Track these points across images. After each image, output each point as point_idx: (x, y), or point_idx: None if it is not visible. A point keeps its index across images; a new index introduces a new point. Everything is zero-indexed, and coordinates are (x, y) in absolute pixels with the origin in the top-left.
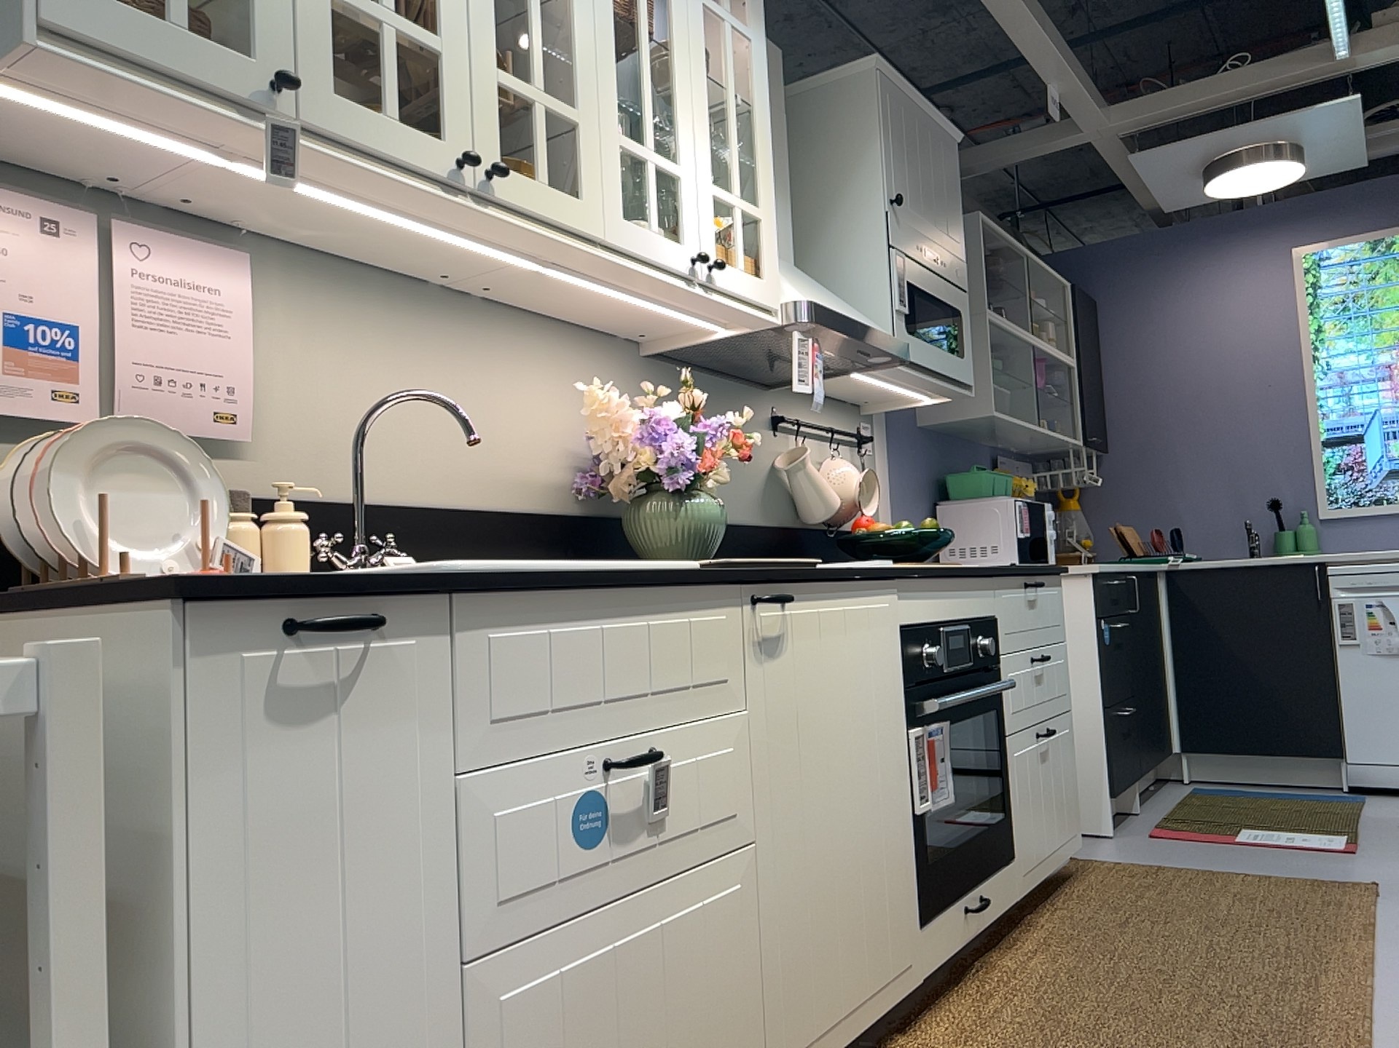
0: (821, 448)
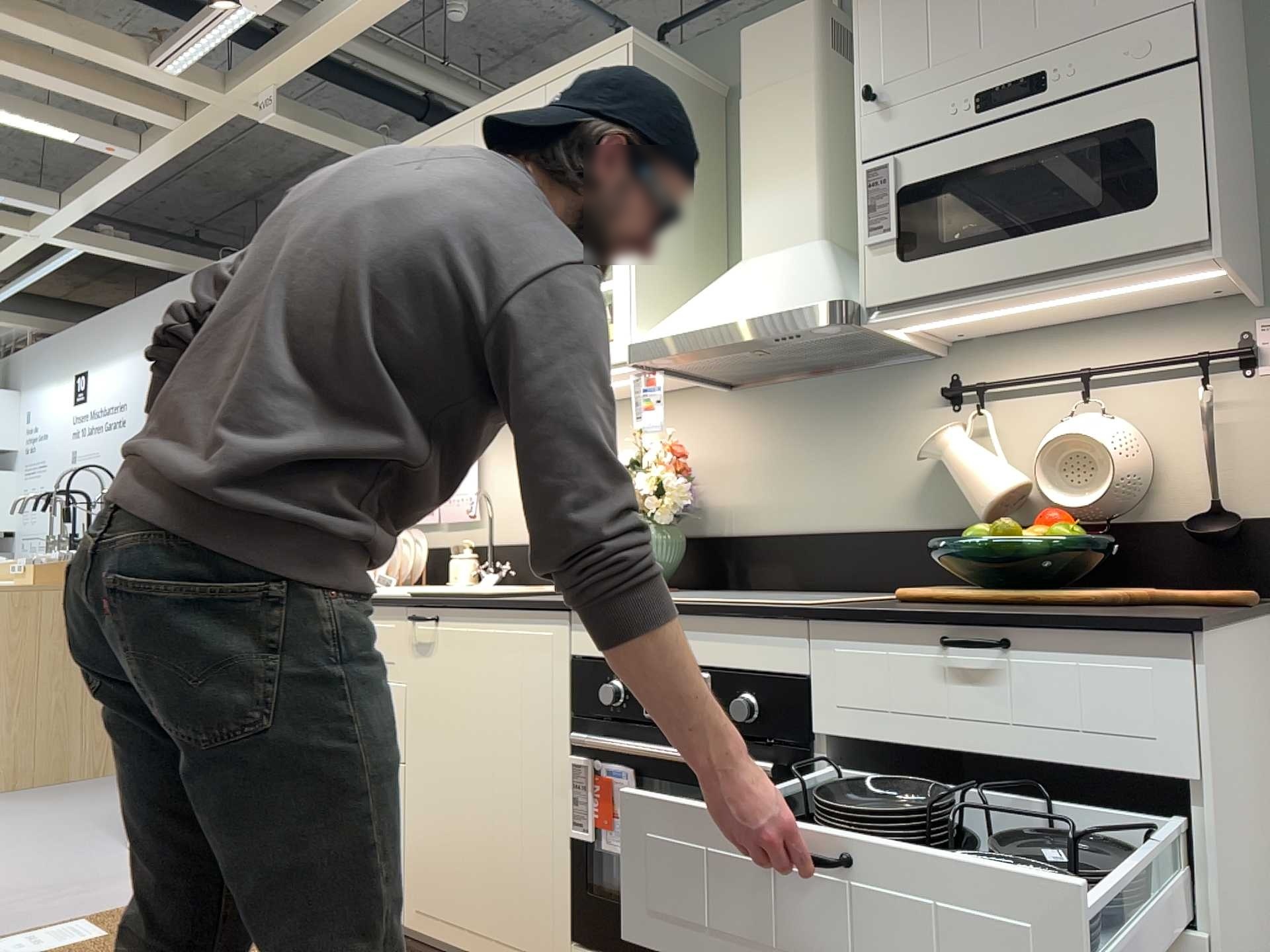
0: (1074, 403)
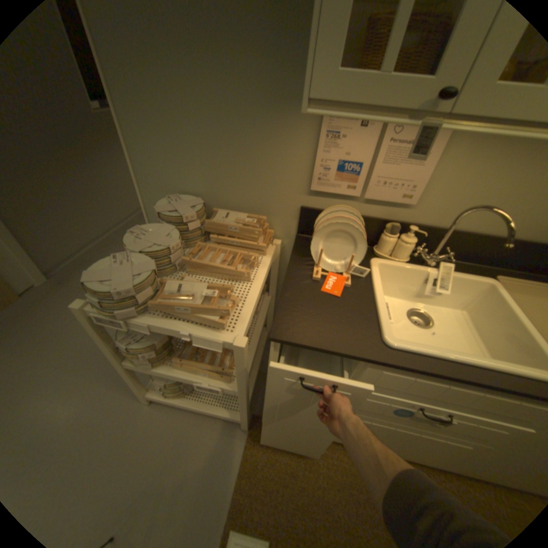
0: None
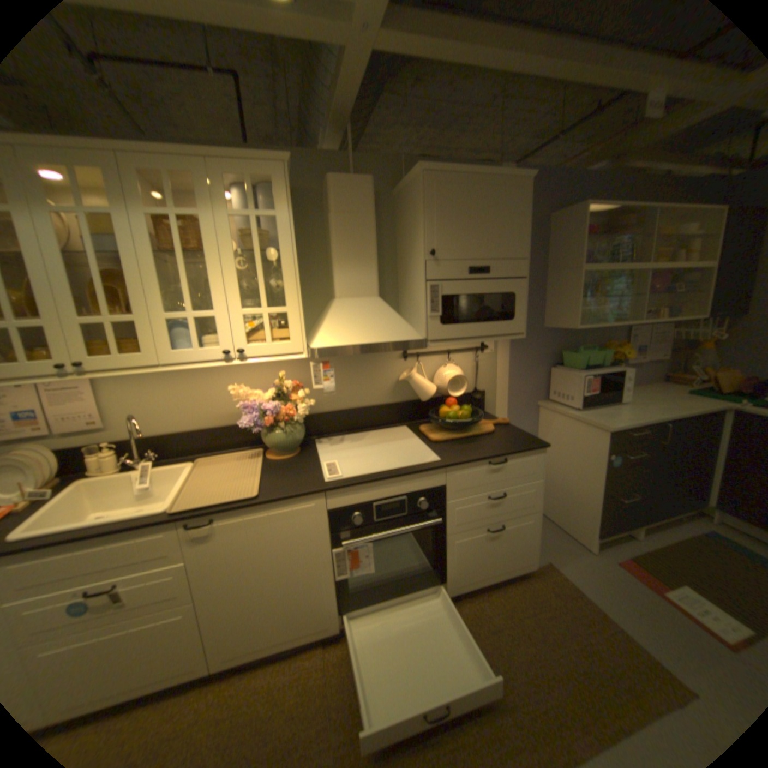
0: (442, 359)
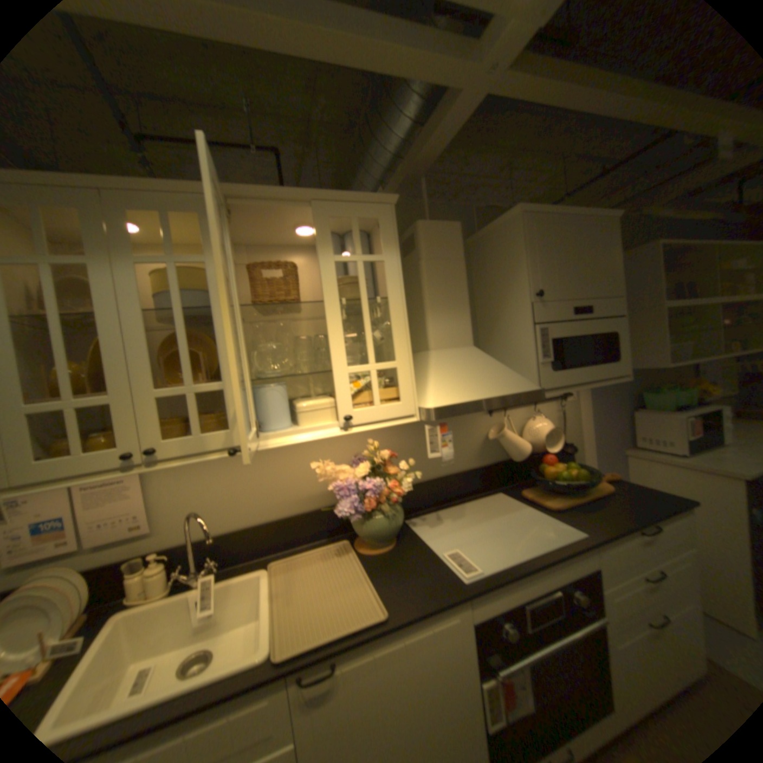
0: (527, 412)
